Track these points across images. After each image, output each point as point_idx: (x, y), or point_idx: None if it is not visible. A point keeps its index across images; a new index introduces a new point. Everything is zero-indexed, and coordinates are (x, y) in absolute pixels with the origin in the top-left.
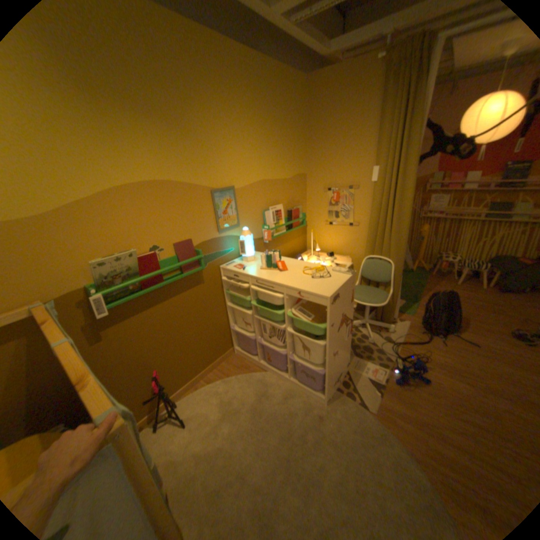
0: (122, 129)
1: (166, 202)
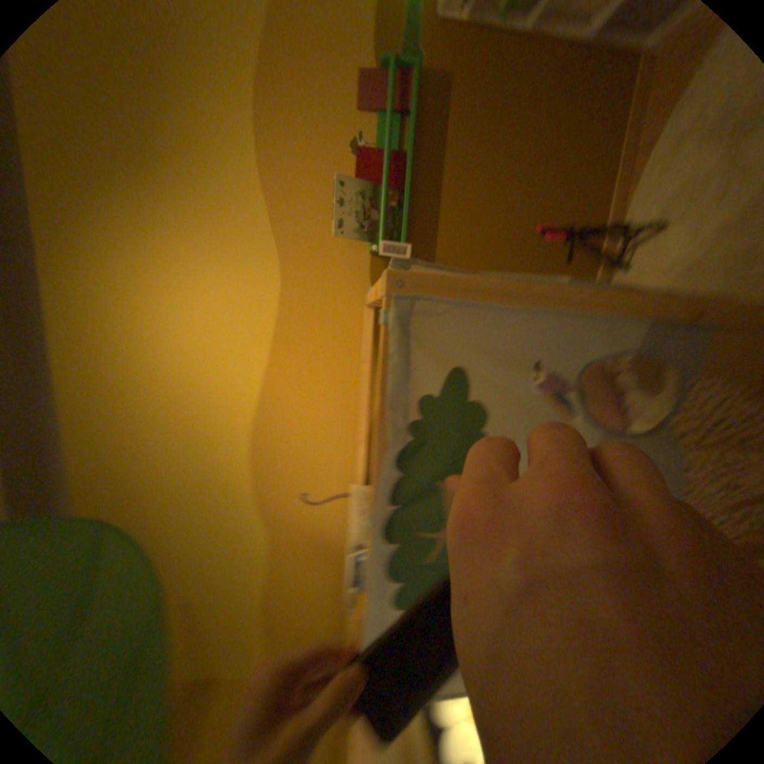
0: (184, 121)
1: (289, 93)
